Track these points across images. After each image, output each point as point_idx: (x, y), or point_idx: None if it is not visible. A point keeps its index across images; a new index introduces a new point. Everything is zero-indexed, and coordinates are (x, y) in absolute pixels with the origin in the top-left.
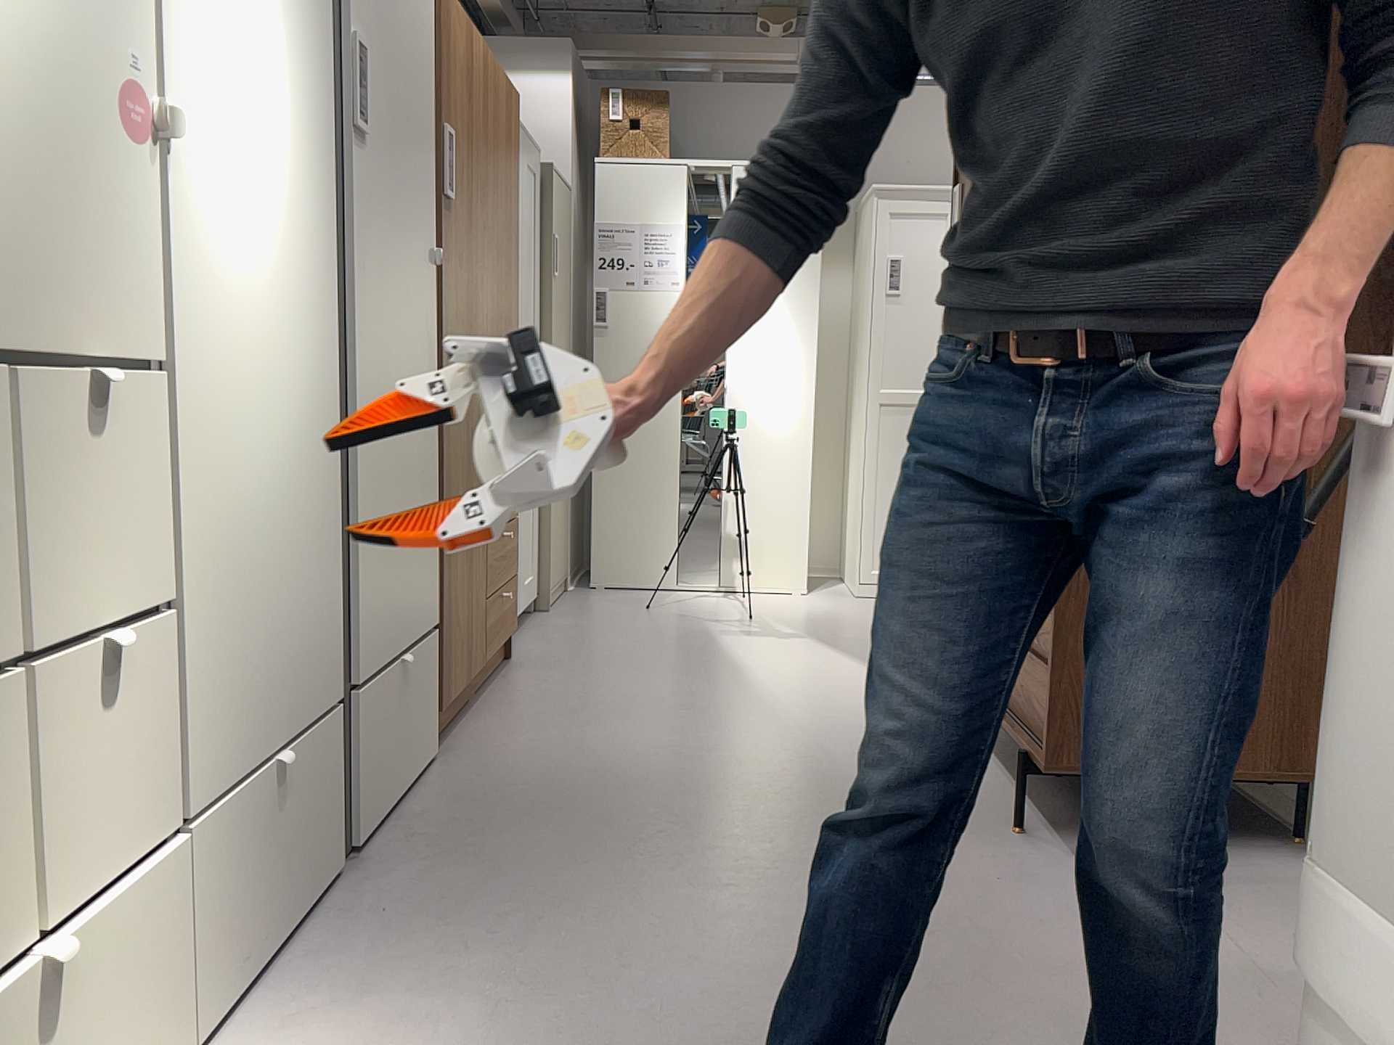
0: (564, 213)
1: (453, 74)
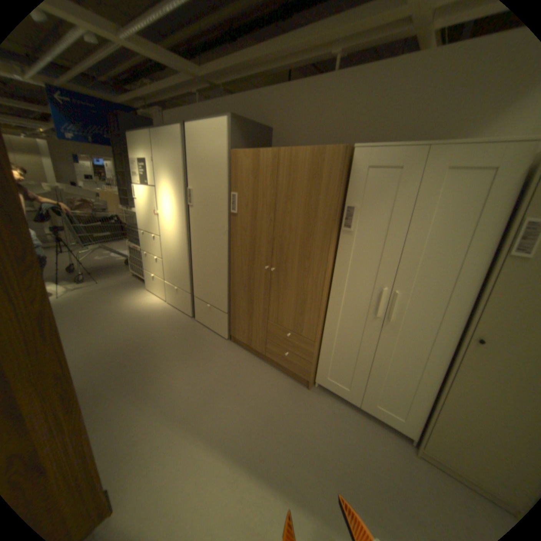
0: None
1: (240, 175)
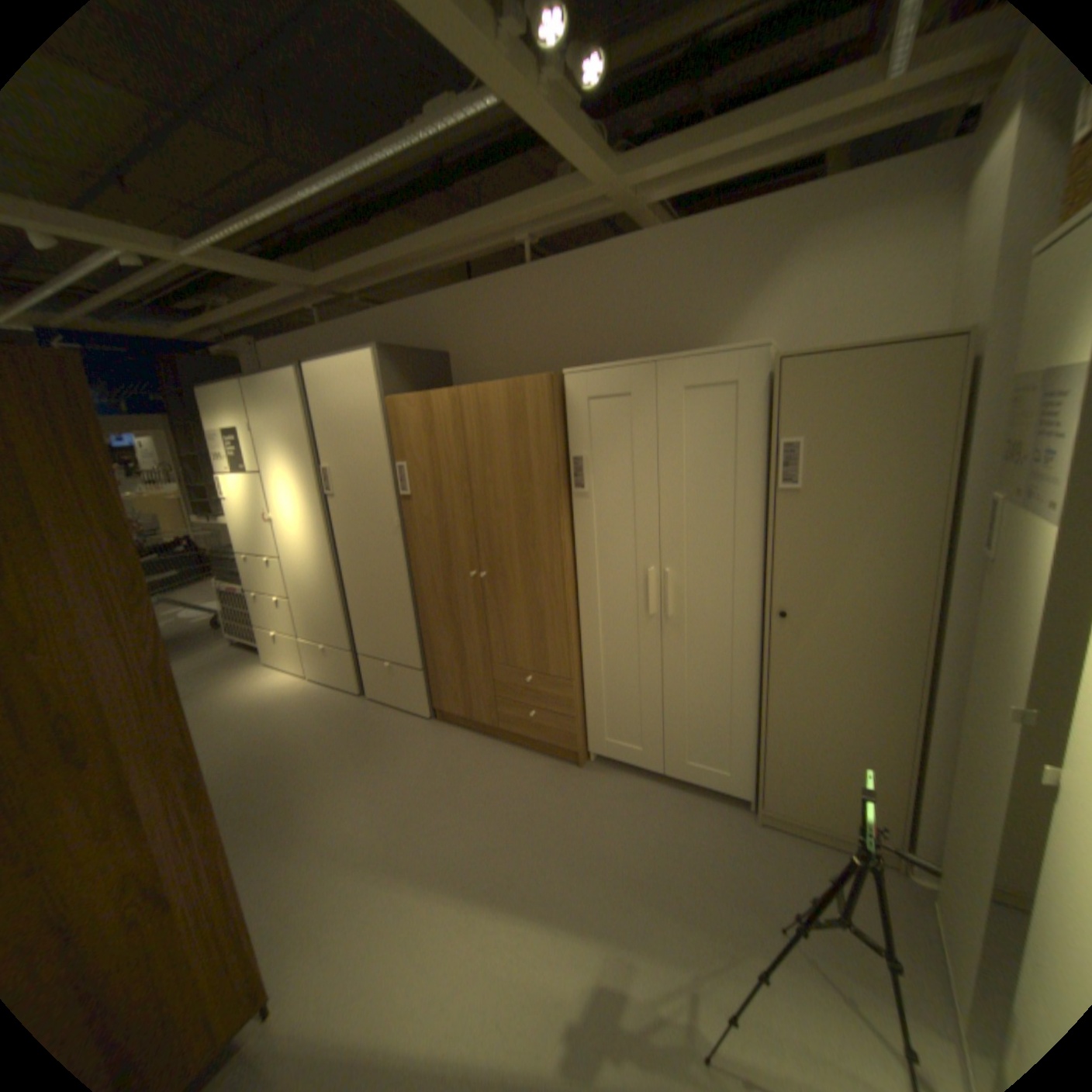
0: (874, 392)
1: (406, 435)
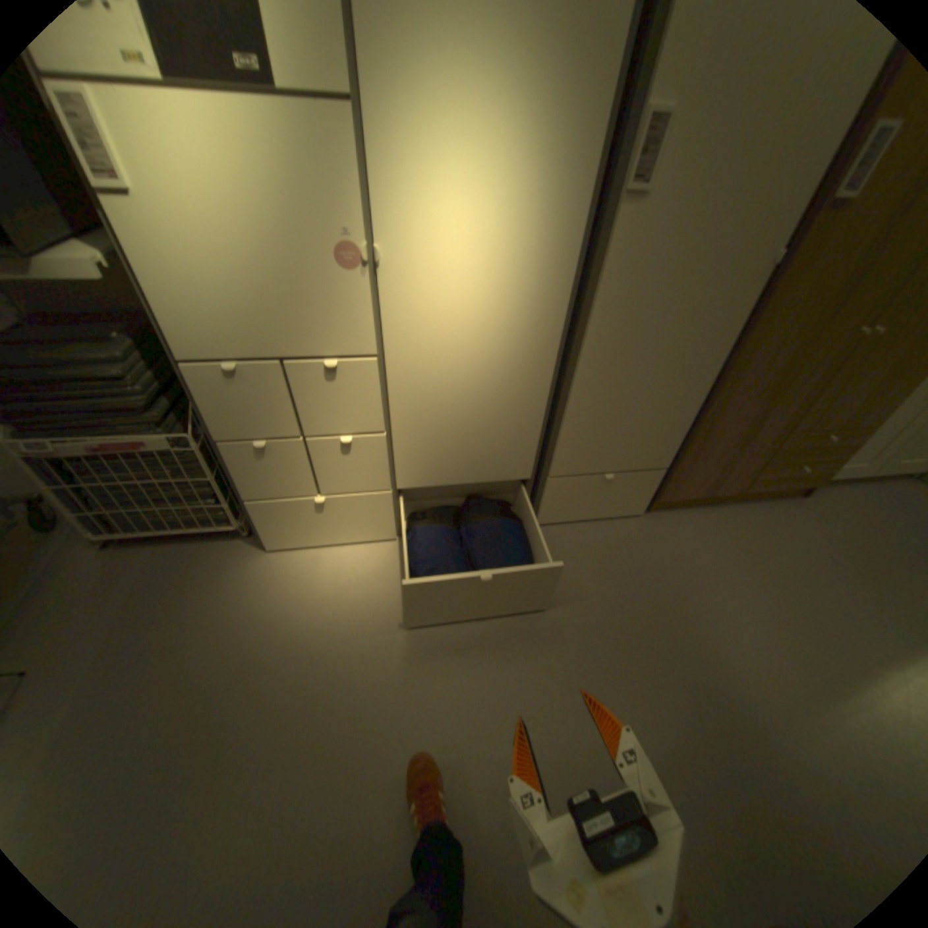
0: None
1: None
